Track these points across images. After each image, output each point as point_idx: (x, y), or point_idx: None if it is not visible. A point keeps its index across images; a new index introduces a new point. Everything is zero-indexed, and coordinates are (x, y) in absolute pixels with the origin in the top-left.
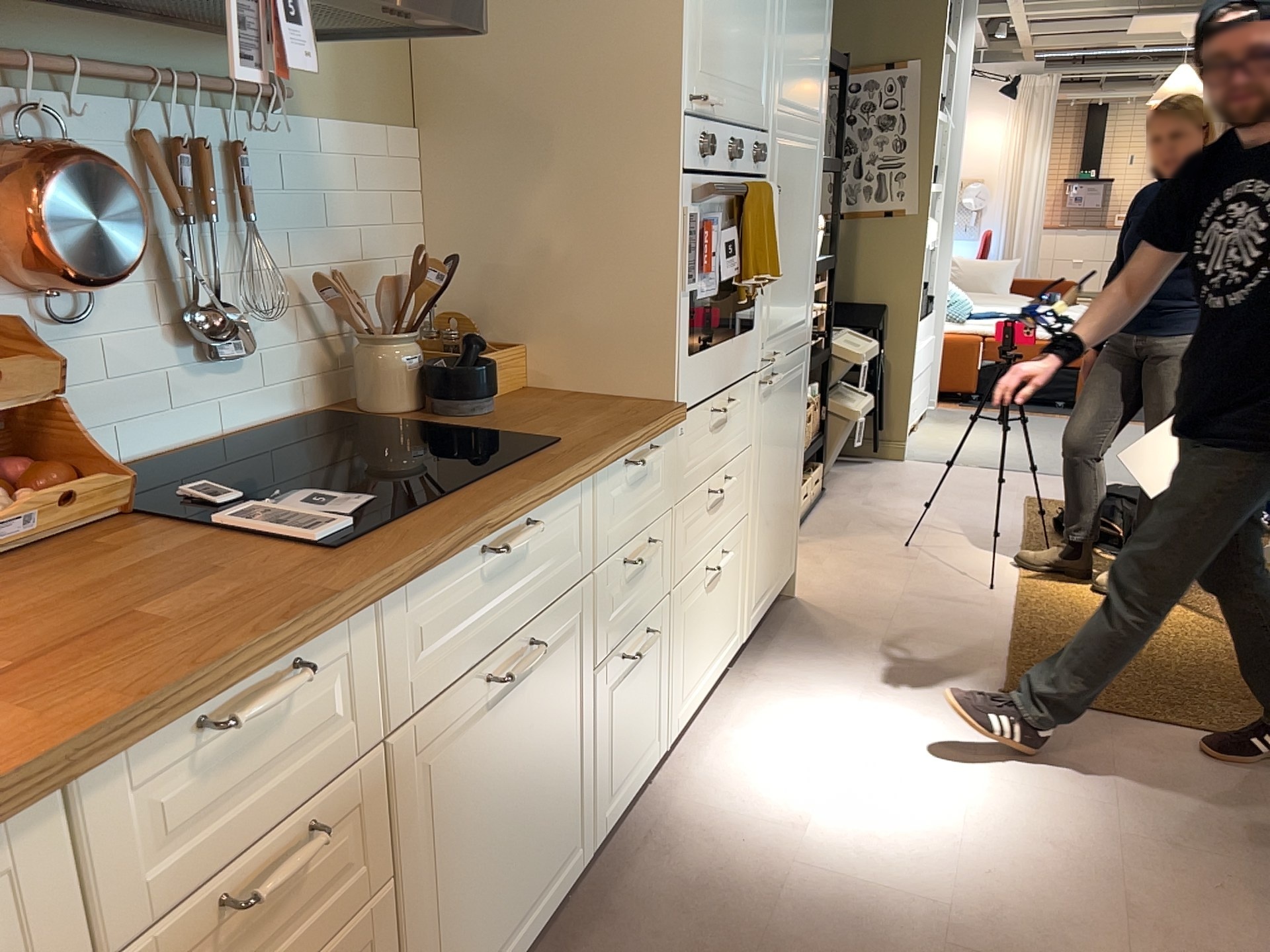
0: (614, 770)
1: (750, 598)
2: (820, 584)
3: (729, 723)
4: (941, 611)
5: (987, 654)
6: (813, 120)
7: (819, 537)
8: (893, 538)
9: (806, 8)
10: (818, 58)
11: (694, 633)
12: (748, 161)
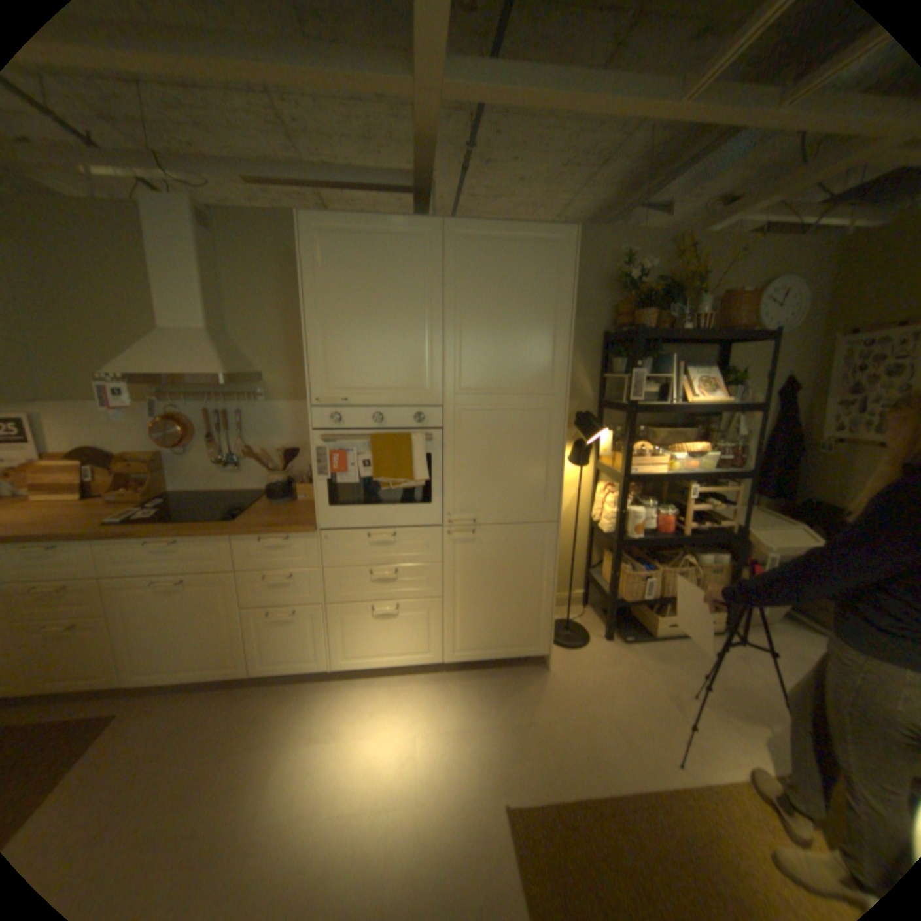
0: (266, 656)
1: (449, 643)
2: (578, 676)
3: (390, 690)
4: (604, 746)
5: (561, 791)
6: (537, 393)
7: (648, 655)
8: (699, 689)
9: (502, 333)
10: (537, 356)
11: (357, 632)
12: (404, 421)
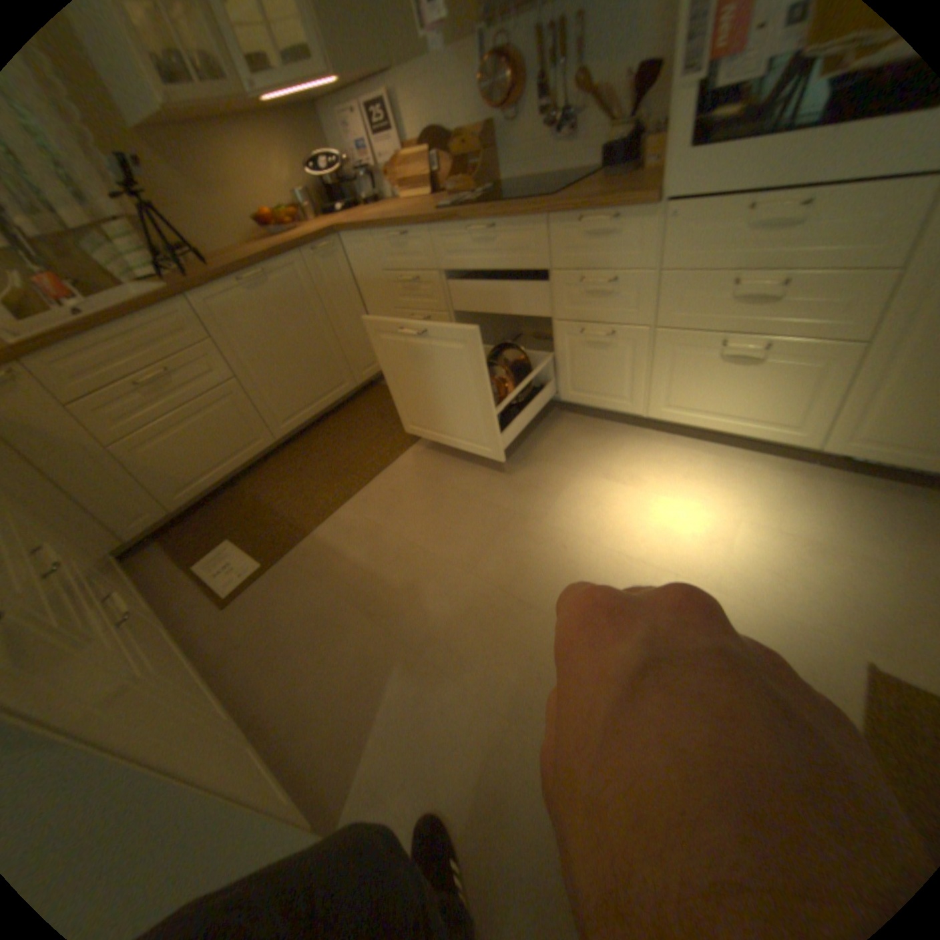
0: (577, 379)
1: (849, 422)
2: None
3: (721, 459)
4: None
5: None
6: None
7: None
8: None
9: None
10: None
11: (692, 373)
12: None
